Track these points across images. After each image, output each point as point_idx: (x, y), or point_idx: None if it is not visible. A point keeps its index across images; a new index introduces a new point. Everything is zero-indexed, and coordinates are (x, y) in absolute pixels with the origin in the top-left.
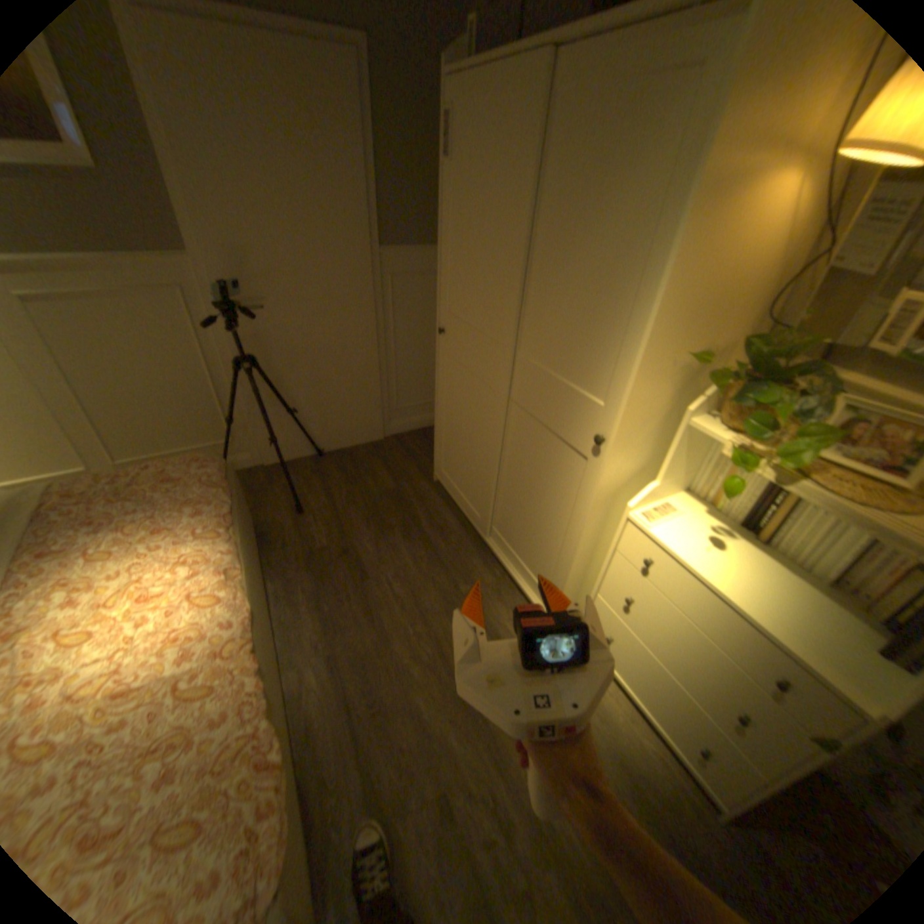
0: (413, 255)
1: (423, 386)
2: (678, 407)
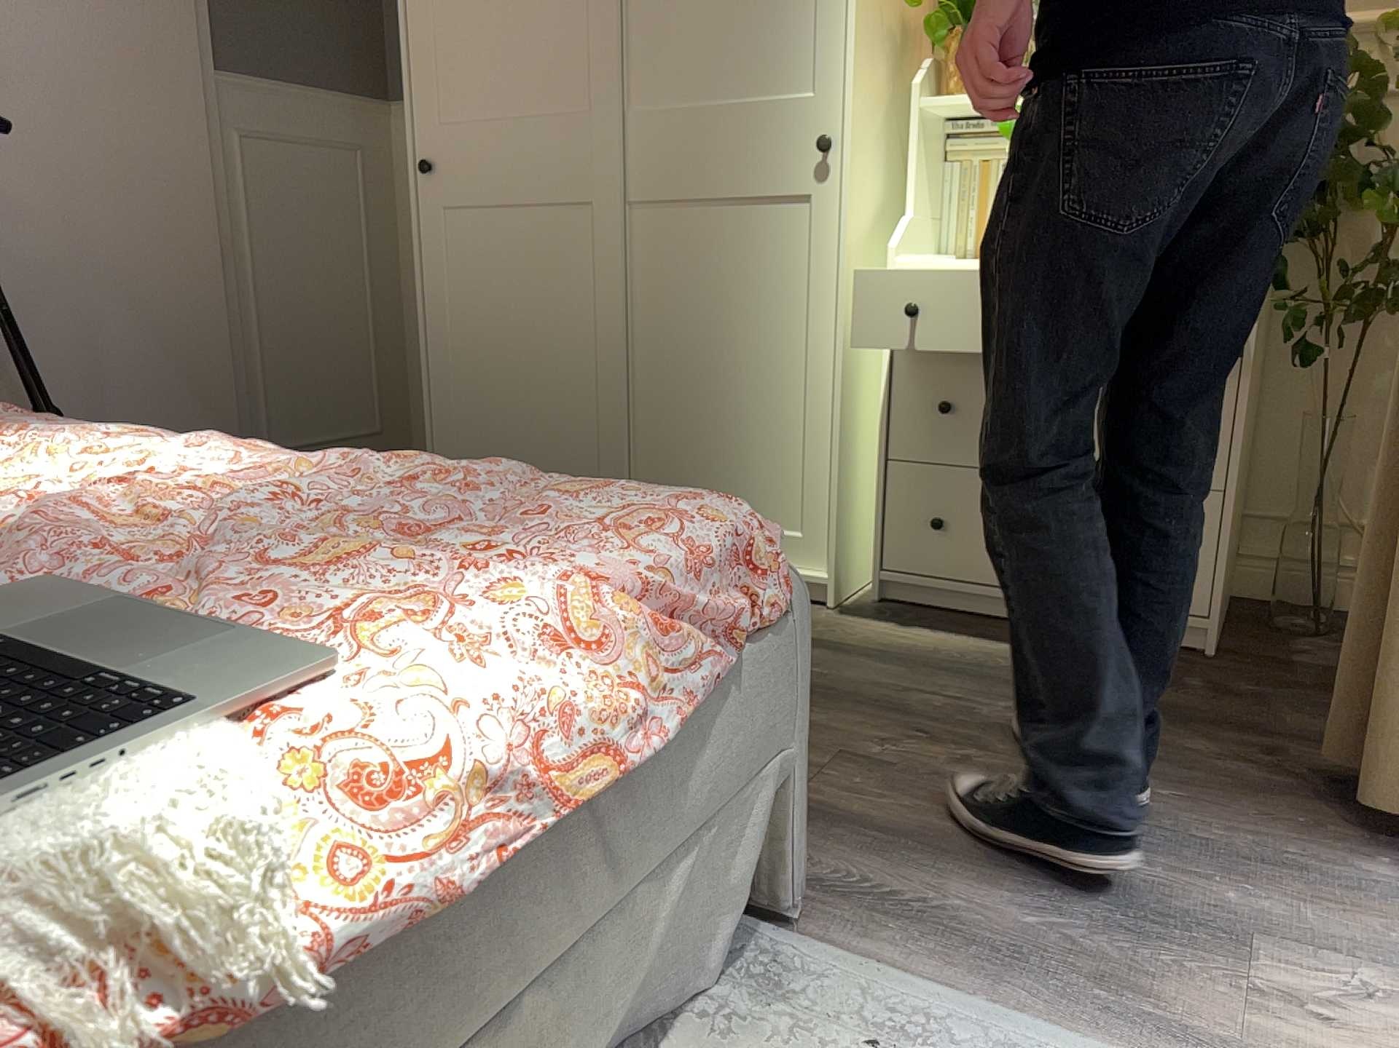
0: (283, 103)
1: (326, 396)
2: (896, 101)
